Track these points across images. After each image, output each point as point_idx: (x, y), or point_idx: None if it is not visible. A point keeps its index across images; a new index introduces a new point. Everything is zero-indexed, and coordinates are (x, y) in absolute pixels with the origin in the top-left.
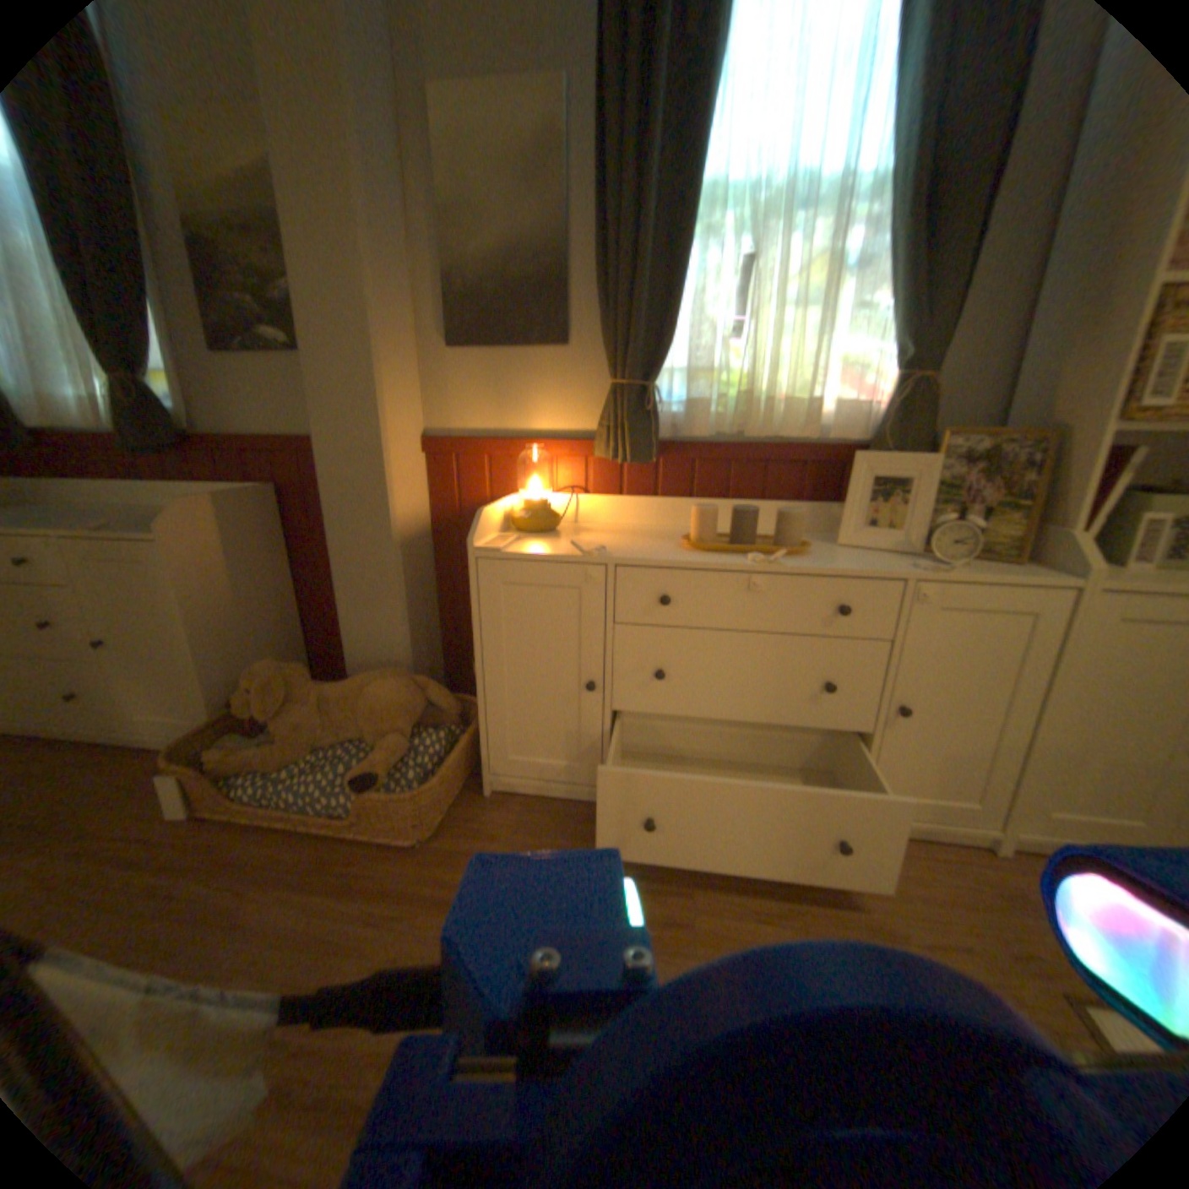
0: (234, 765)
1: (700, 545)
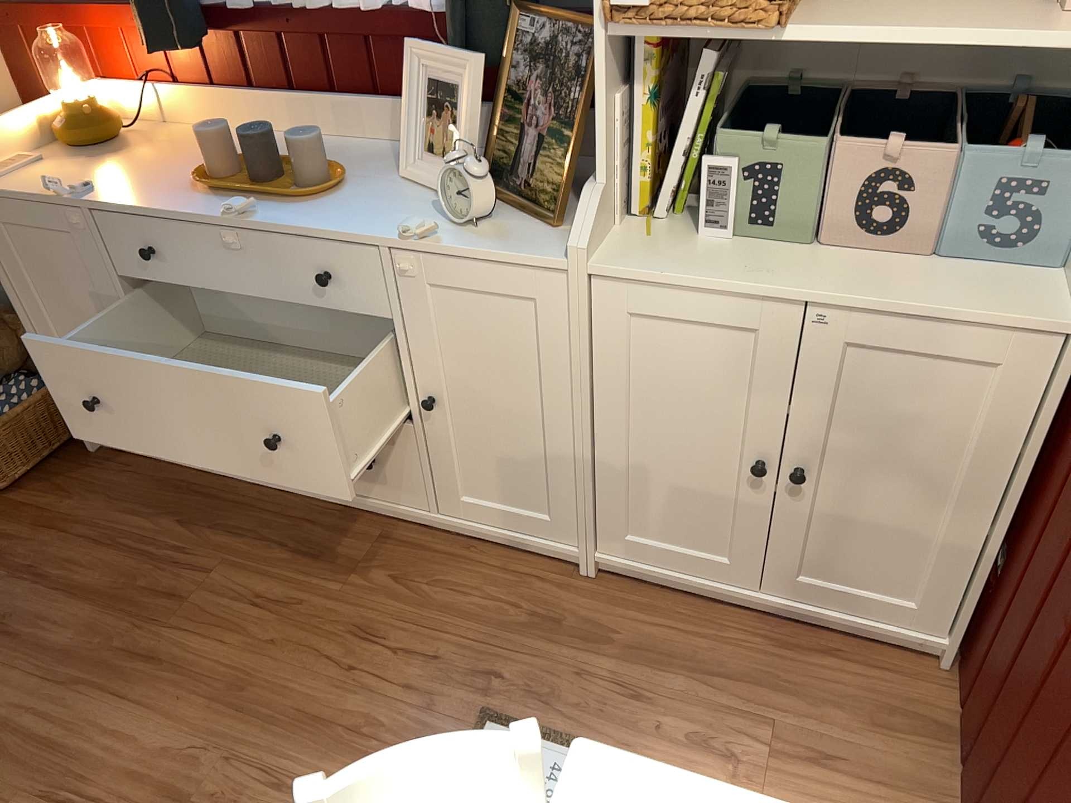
0: None
1: (207, 188)
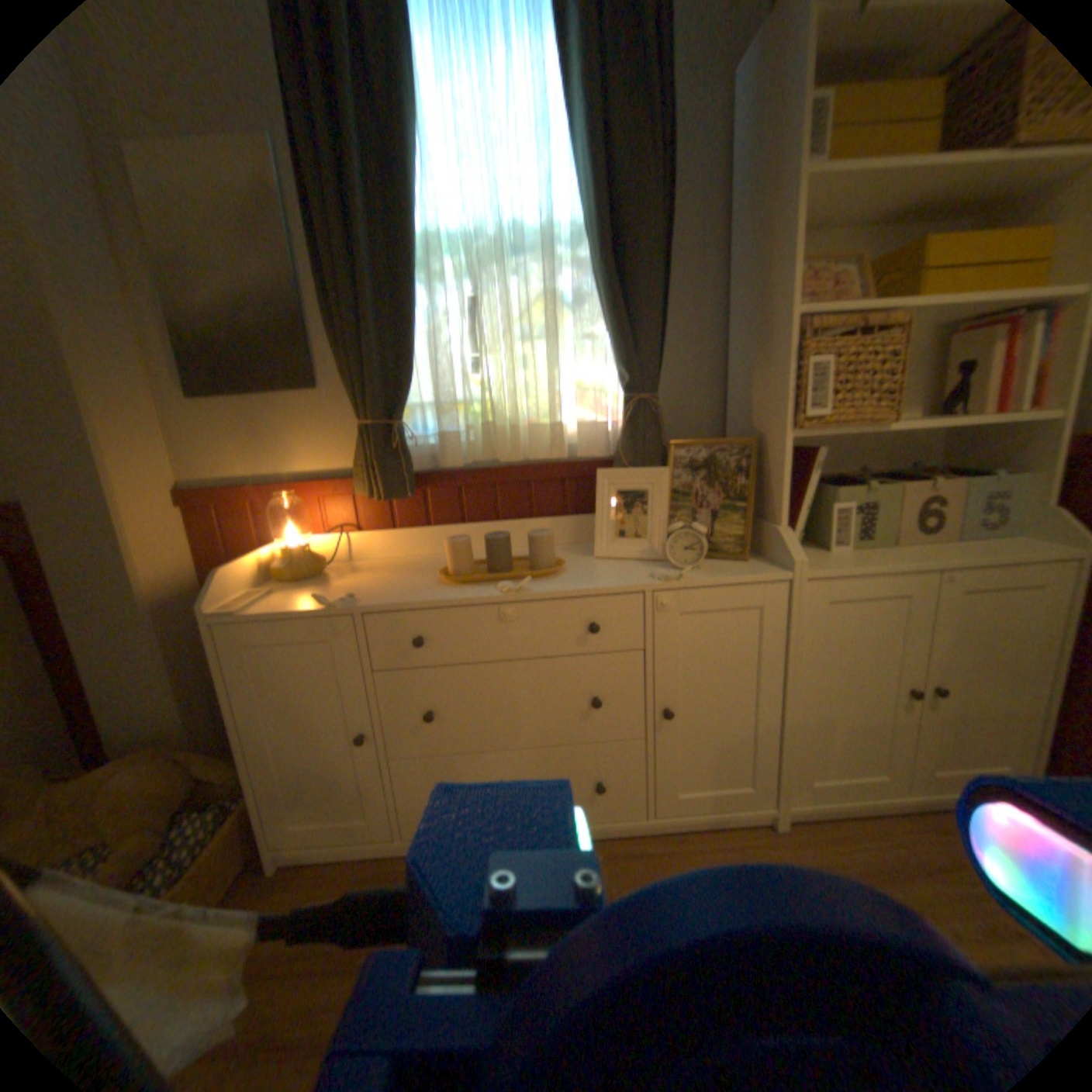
0: None
1: (455, 579)
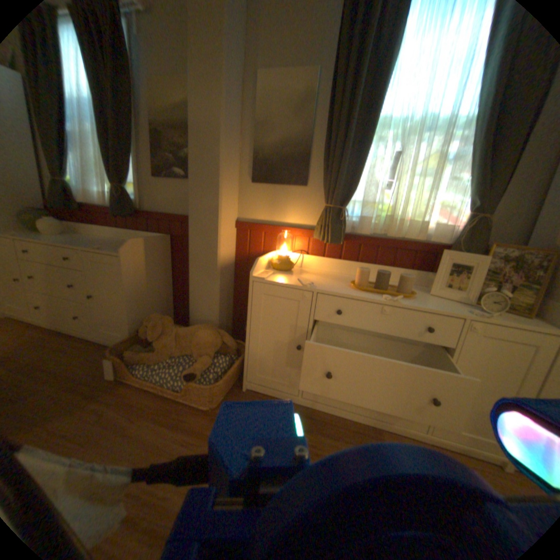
0: (136, 358)
1: (360, 288)
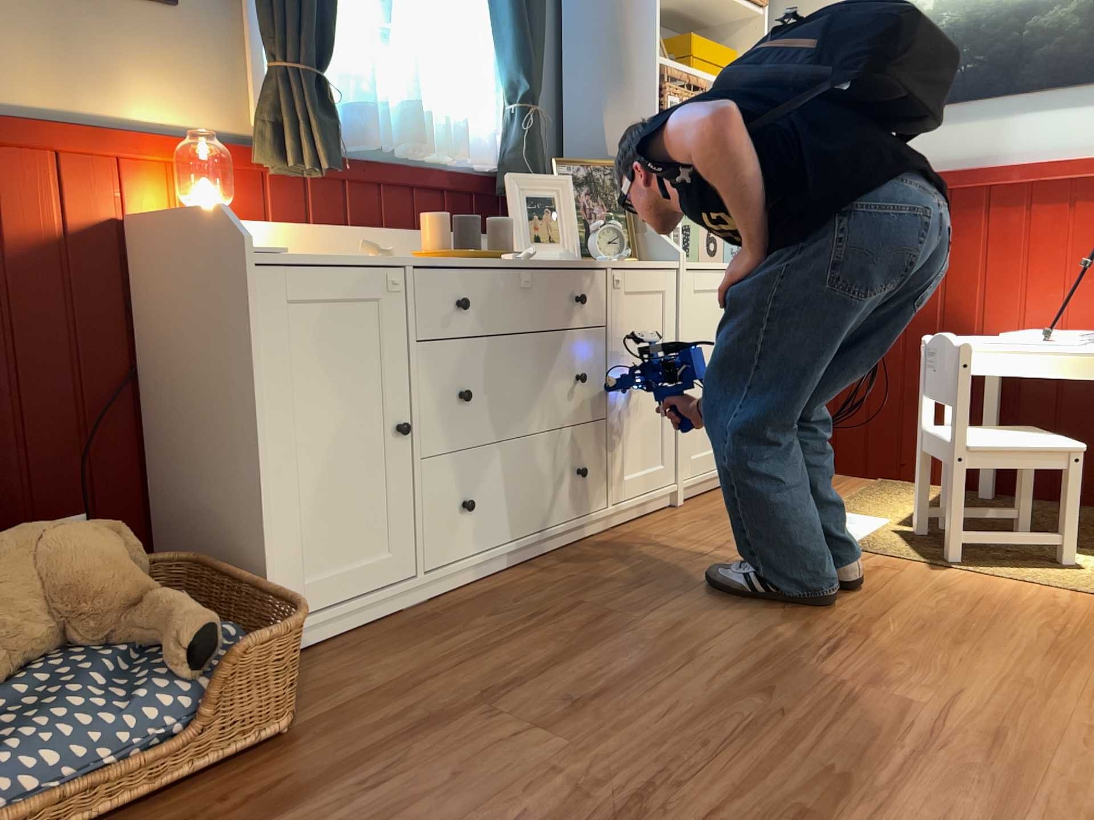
0: None
1: (454, 251)
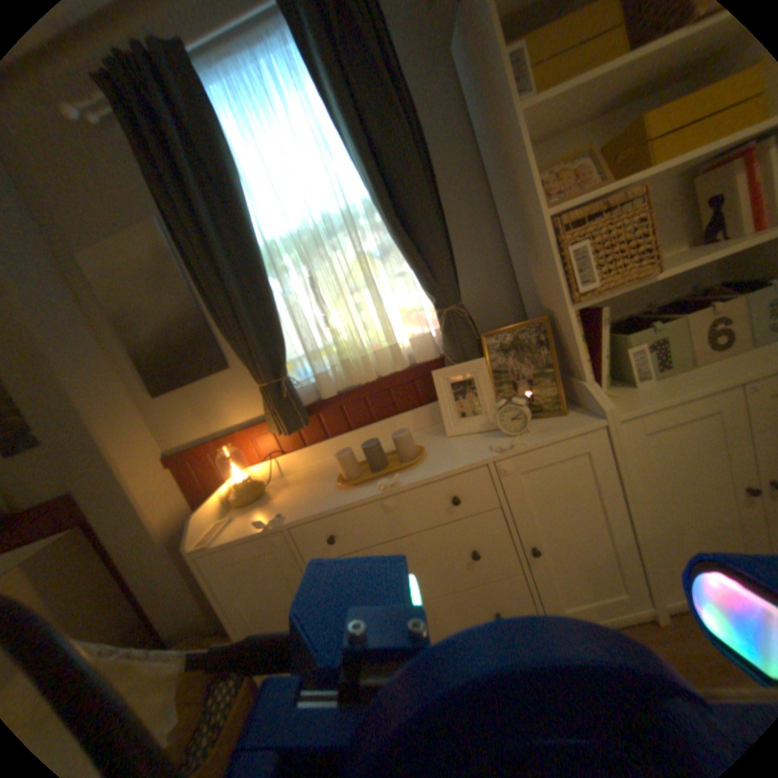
0: None
1: (346, 483)
